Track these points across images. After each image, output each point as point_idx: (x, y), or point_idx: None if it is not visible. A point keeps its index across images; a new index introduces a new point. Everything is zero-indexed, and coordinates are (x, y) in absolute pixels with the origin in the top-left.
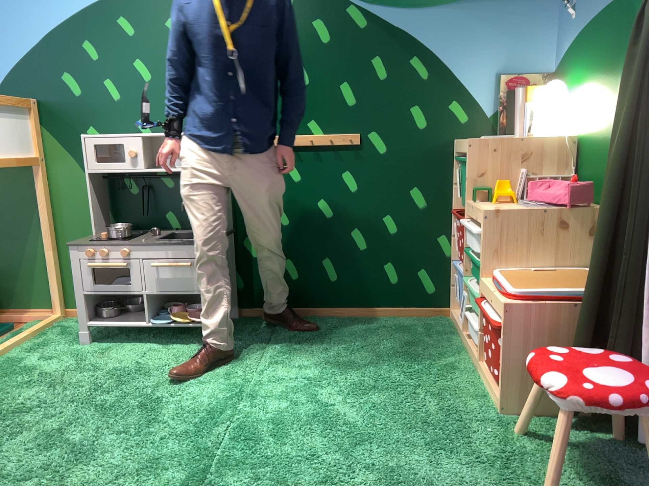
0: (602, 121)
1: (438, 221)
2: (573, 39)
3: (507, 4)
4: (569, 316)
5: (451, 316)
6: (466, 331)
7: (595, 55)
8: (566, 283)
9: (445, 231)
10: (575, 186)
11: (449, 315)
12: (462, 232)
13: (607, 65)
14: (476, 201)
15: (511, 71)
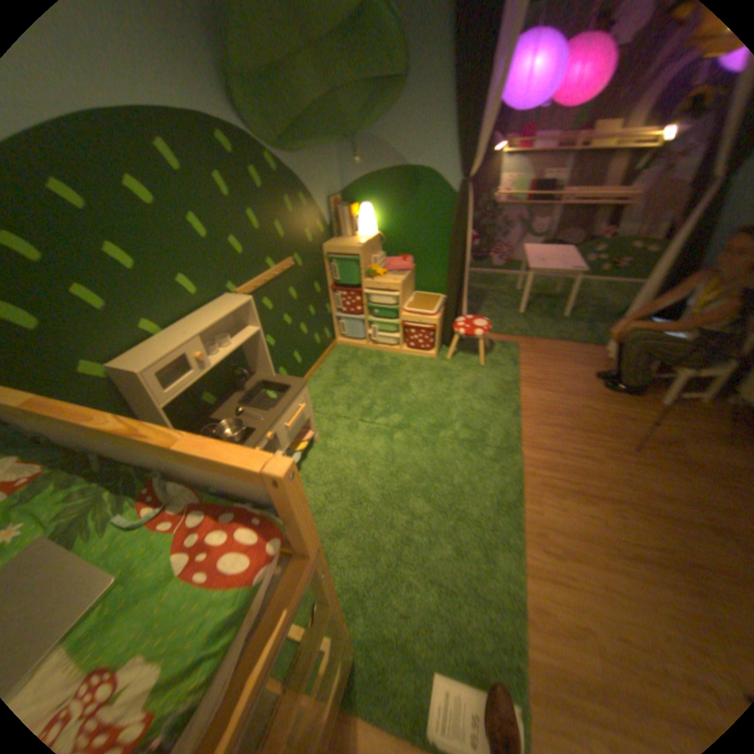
0: (398, 226)
1: (324, 297)
2: (359, 177)
3: (321, 149)
4: (441, 312)
5: (337, 344)
6: (367, 344)
7: (385, 192)
8: (427, 301)
9: (326, 301)
10: (411, 260)
11: (335, 344)
12: (354, 298)
13: (398, 199)
14: (370, 280)
15: (329, 195)
